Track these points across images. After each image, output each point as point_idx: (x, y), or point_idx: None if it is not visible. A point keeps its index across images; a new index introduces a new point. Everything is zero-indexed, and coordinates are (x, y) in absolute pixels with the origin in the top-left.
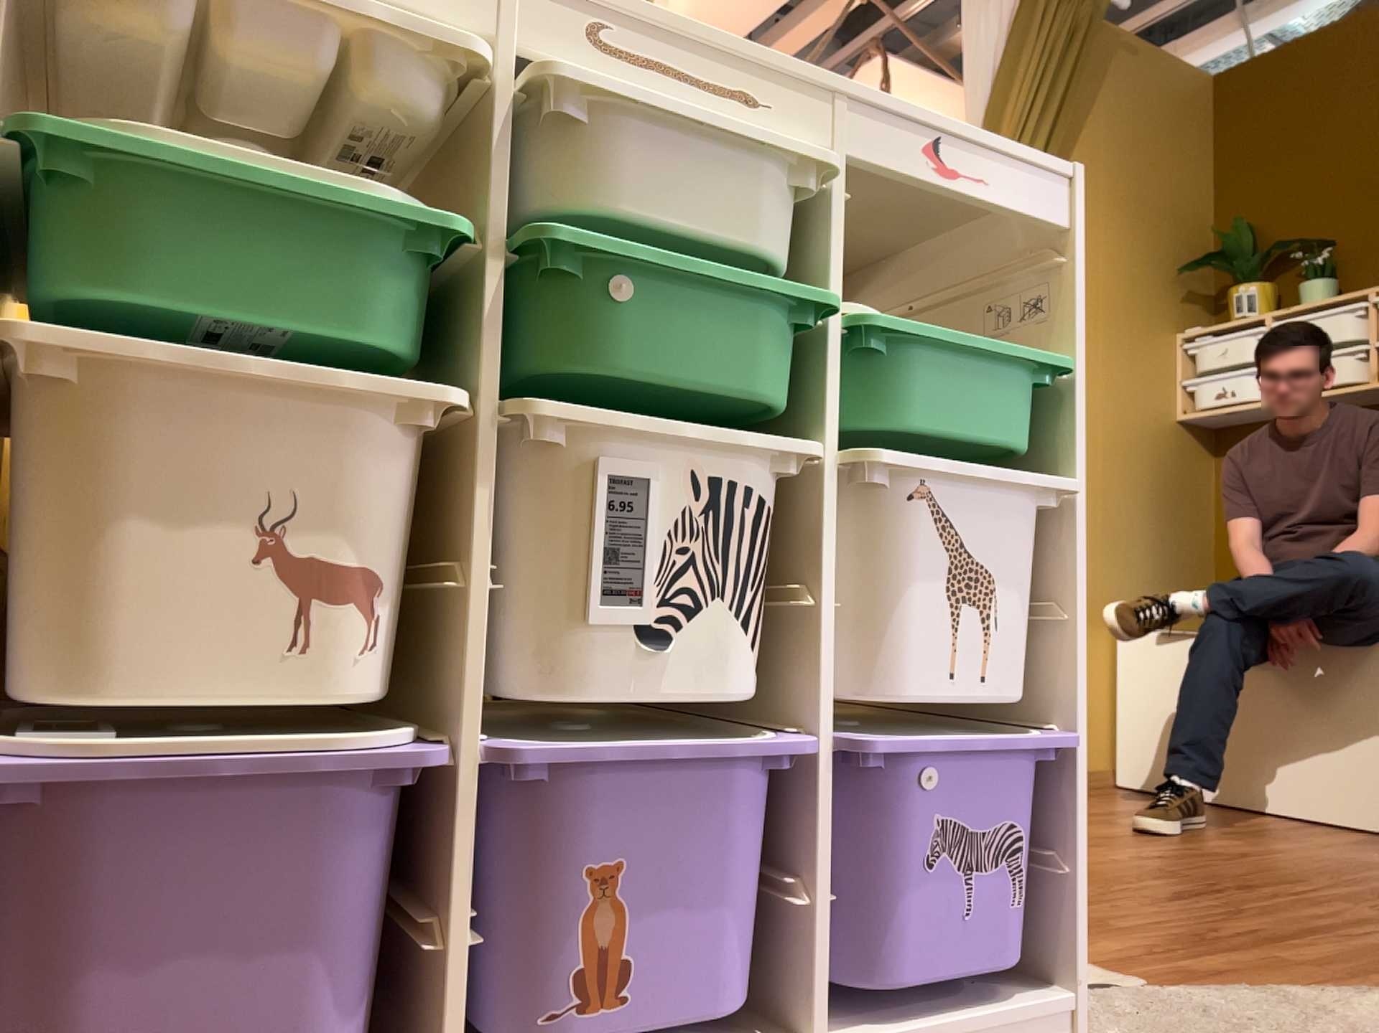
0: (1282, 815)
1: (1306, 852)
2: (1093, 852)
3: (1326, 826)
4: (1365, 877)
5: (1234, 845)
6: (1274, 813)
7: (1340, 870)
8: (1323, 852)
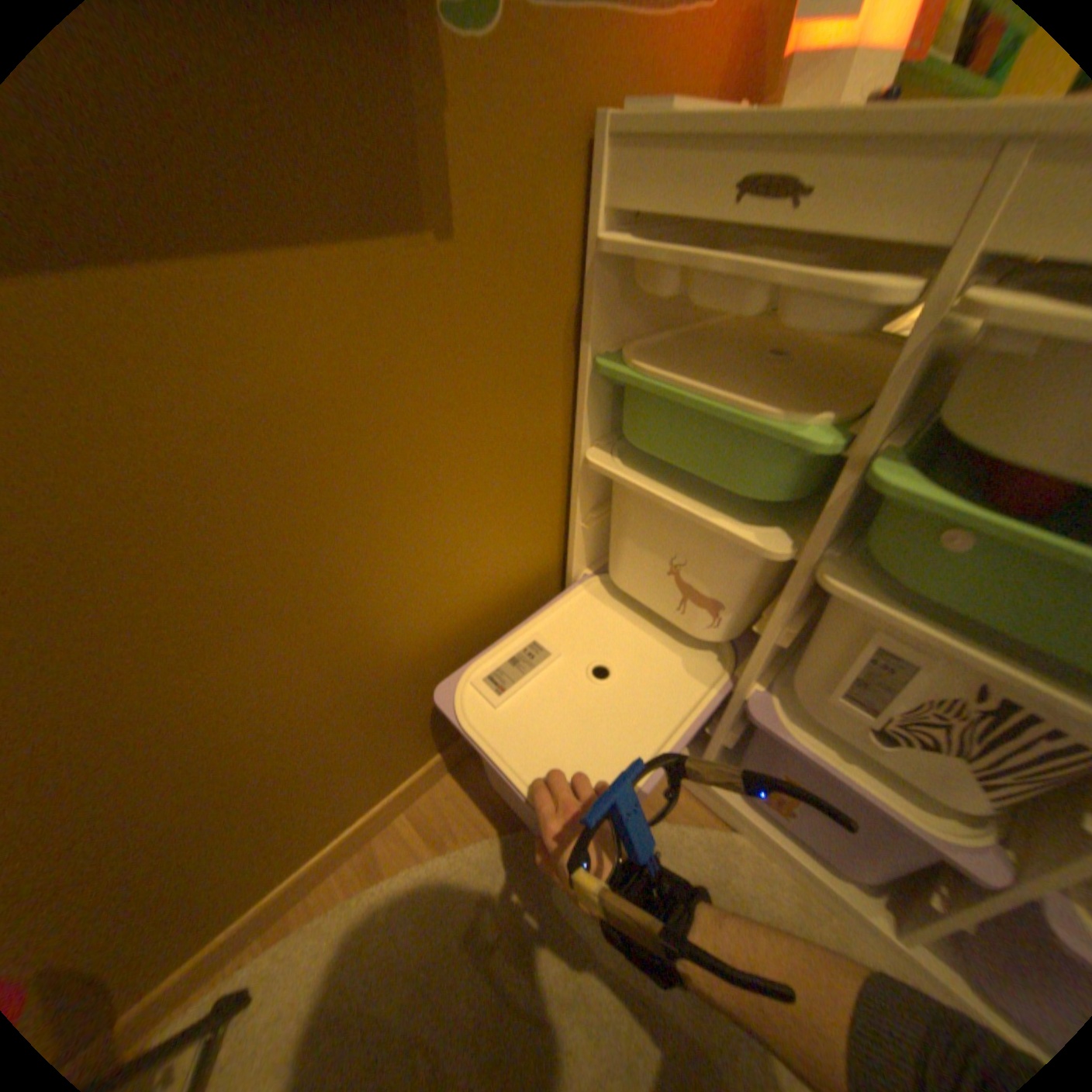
0: None
1: None
2: None
3: None
4: None
5: None
6: None
7: None
8: None
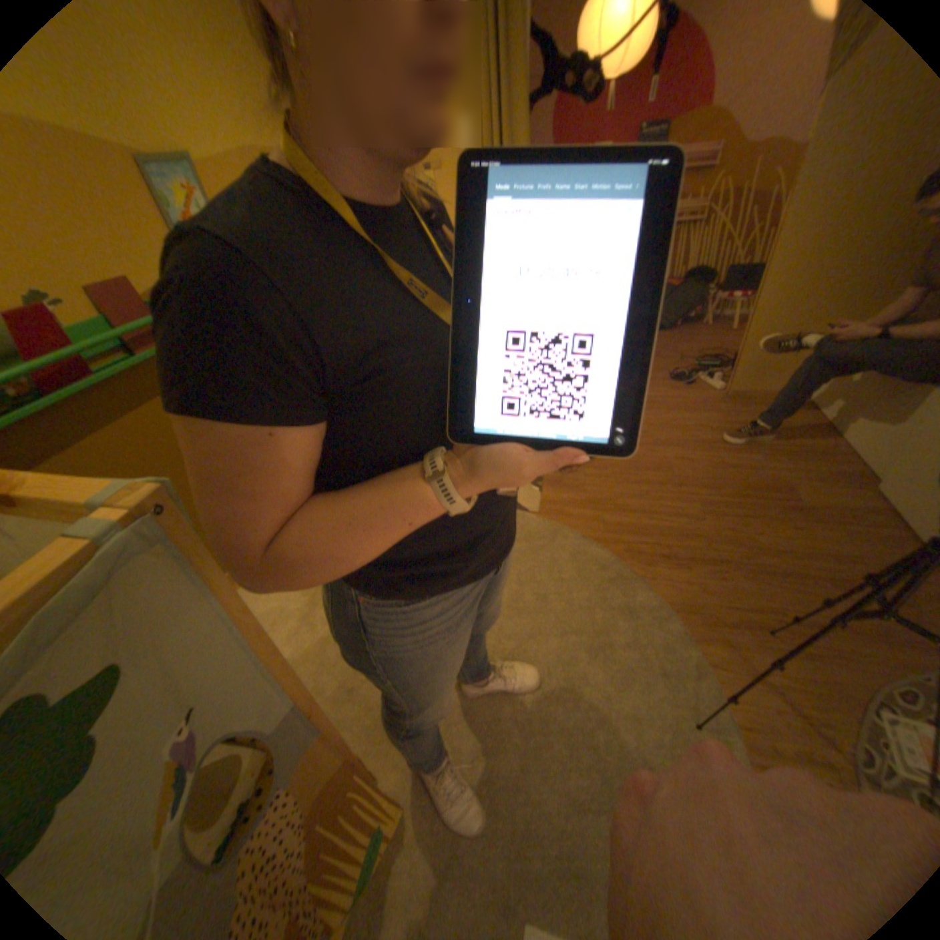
0: (852, 443)
1: (770, 474)
2: (664, 450)
3: (853, 458)
4: (752, 496)
5: (745, 460)
6: (847, 441)
7: (751, 490)
8: (782, 476)
